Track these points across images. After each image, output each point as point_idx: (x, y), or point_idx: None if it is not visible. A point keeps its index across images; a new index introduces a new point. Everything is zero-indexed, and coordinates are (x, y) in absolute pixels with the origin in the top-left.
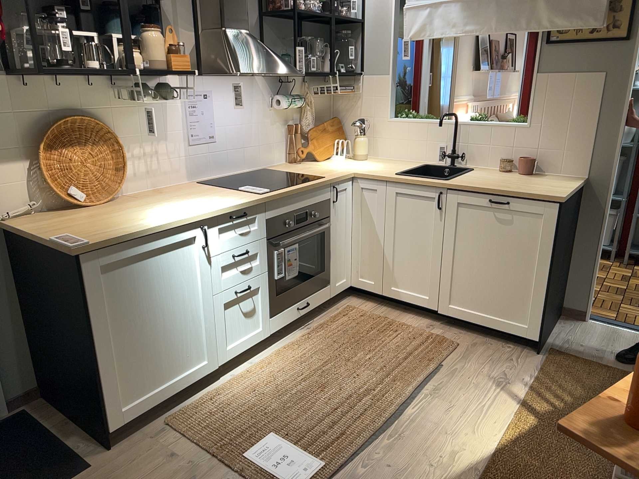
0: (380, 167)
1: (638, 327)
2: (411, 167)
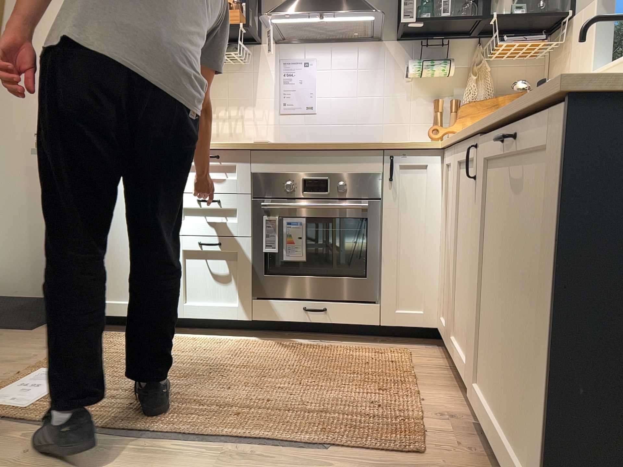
0: None
1: None
2: None
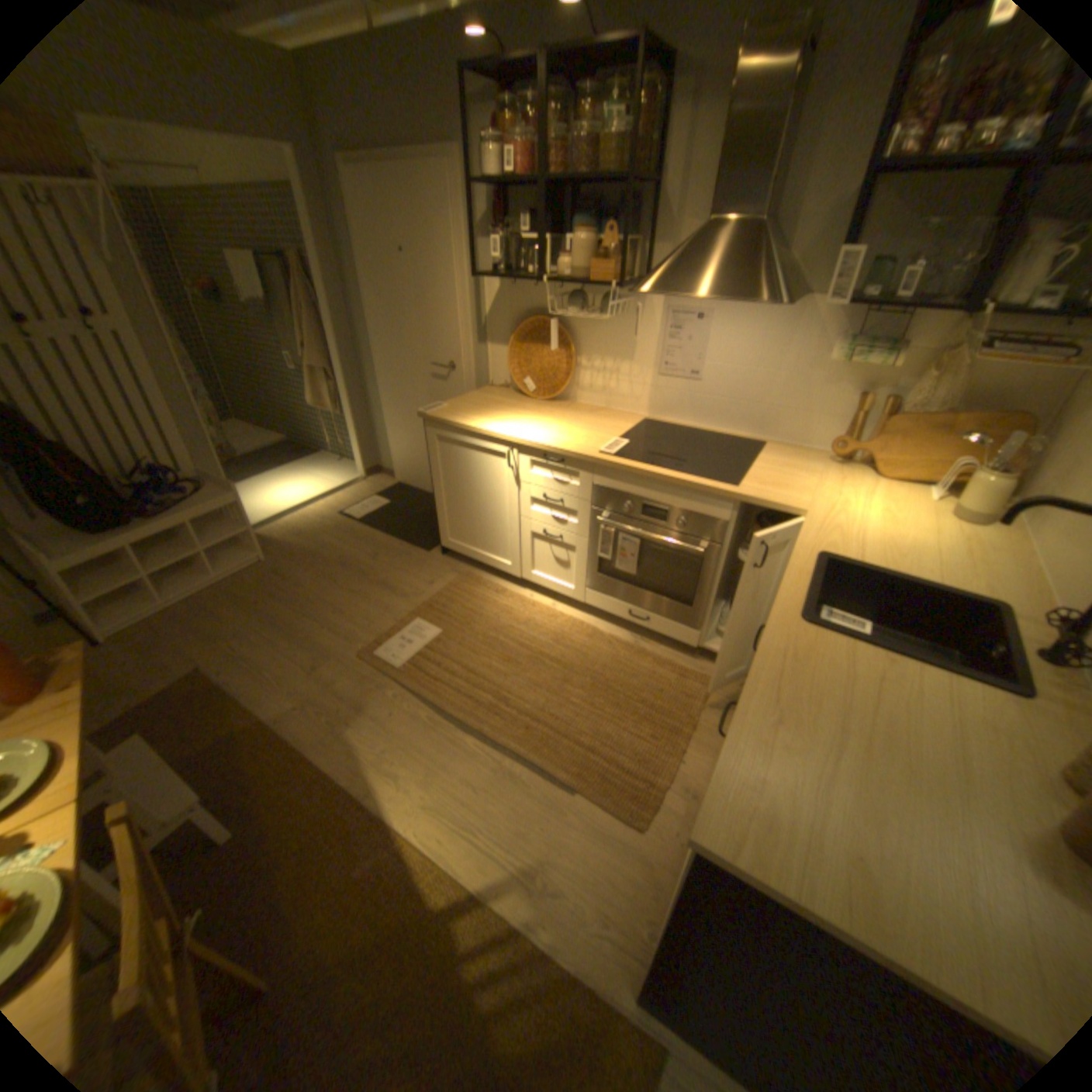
0: (882, 539)
1: None
2: (942, 581)
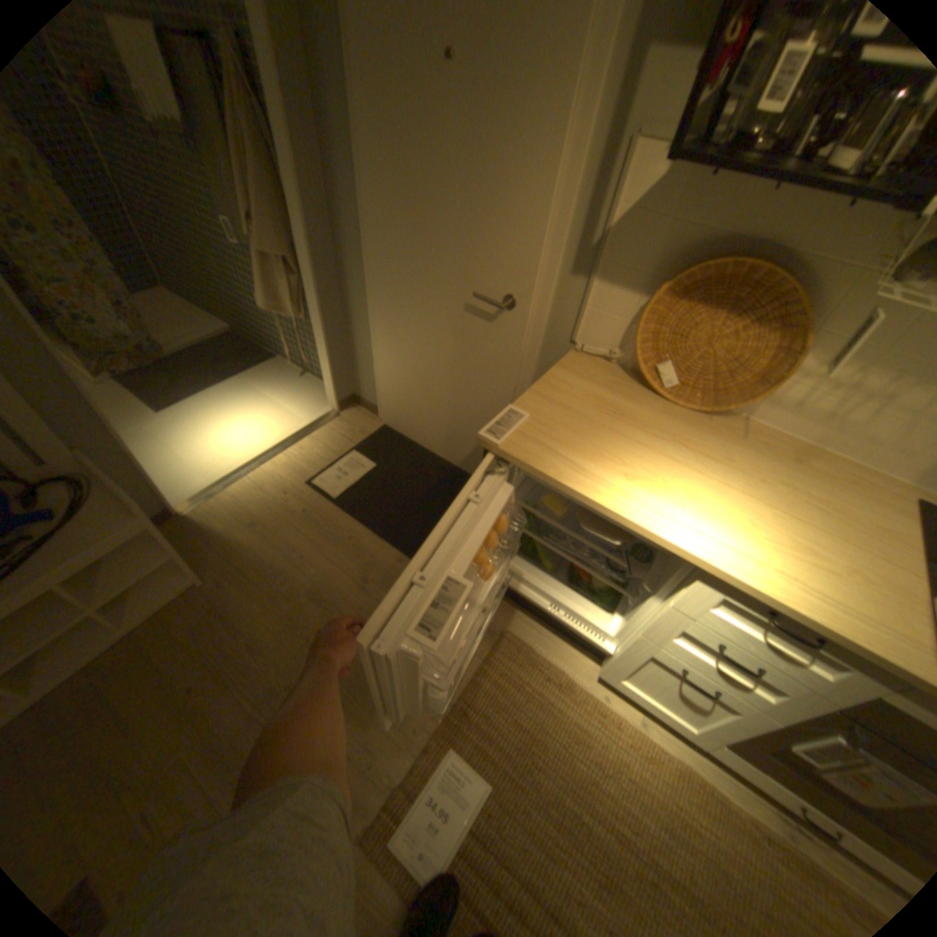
0: None
1: None
2: None
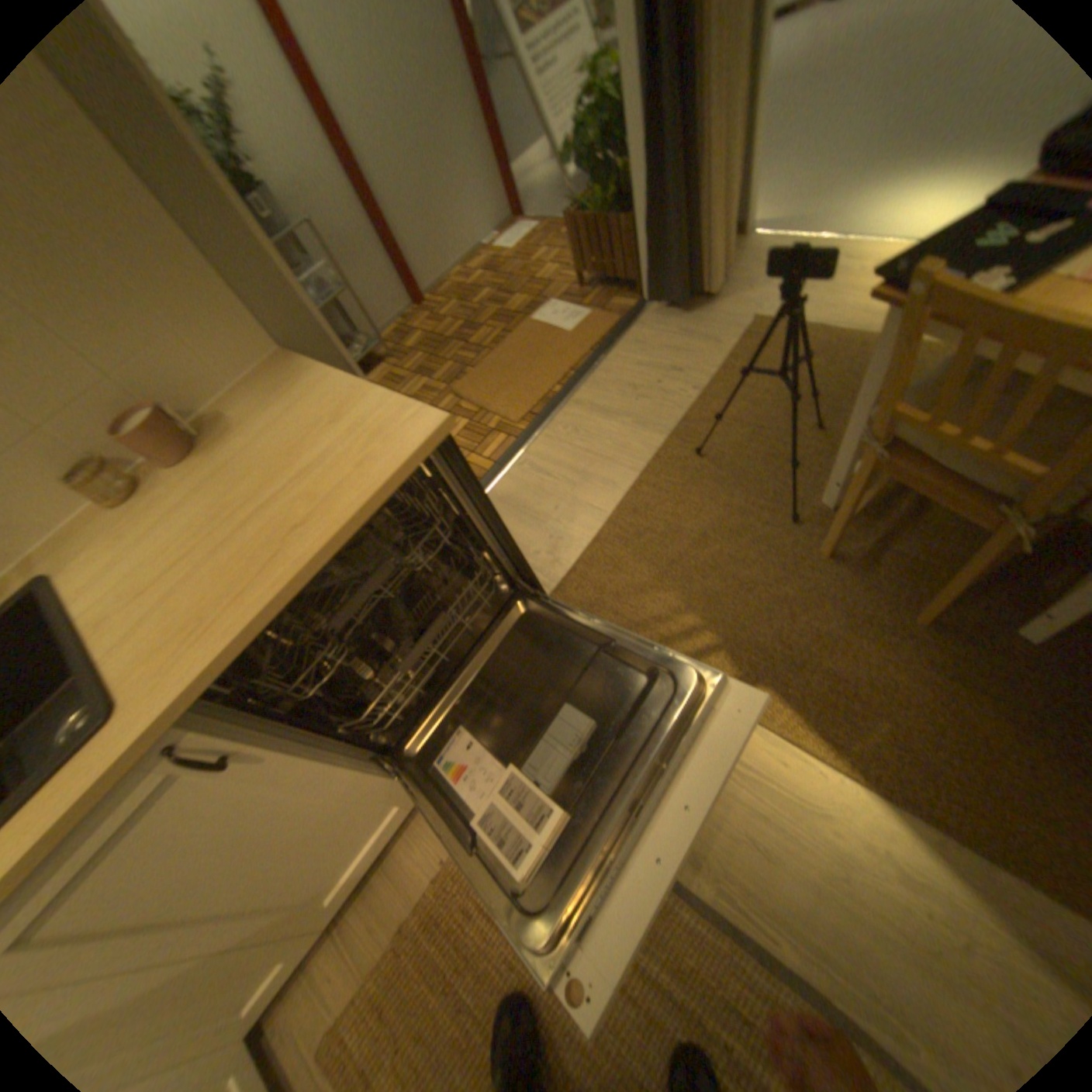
0: None
1: (495, 472)
2: None
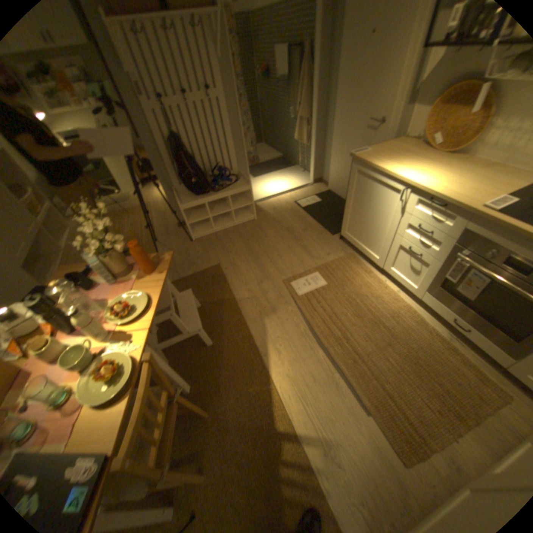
0: None
1: None
2: None
